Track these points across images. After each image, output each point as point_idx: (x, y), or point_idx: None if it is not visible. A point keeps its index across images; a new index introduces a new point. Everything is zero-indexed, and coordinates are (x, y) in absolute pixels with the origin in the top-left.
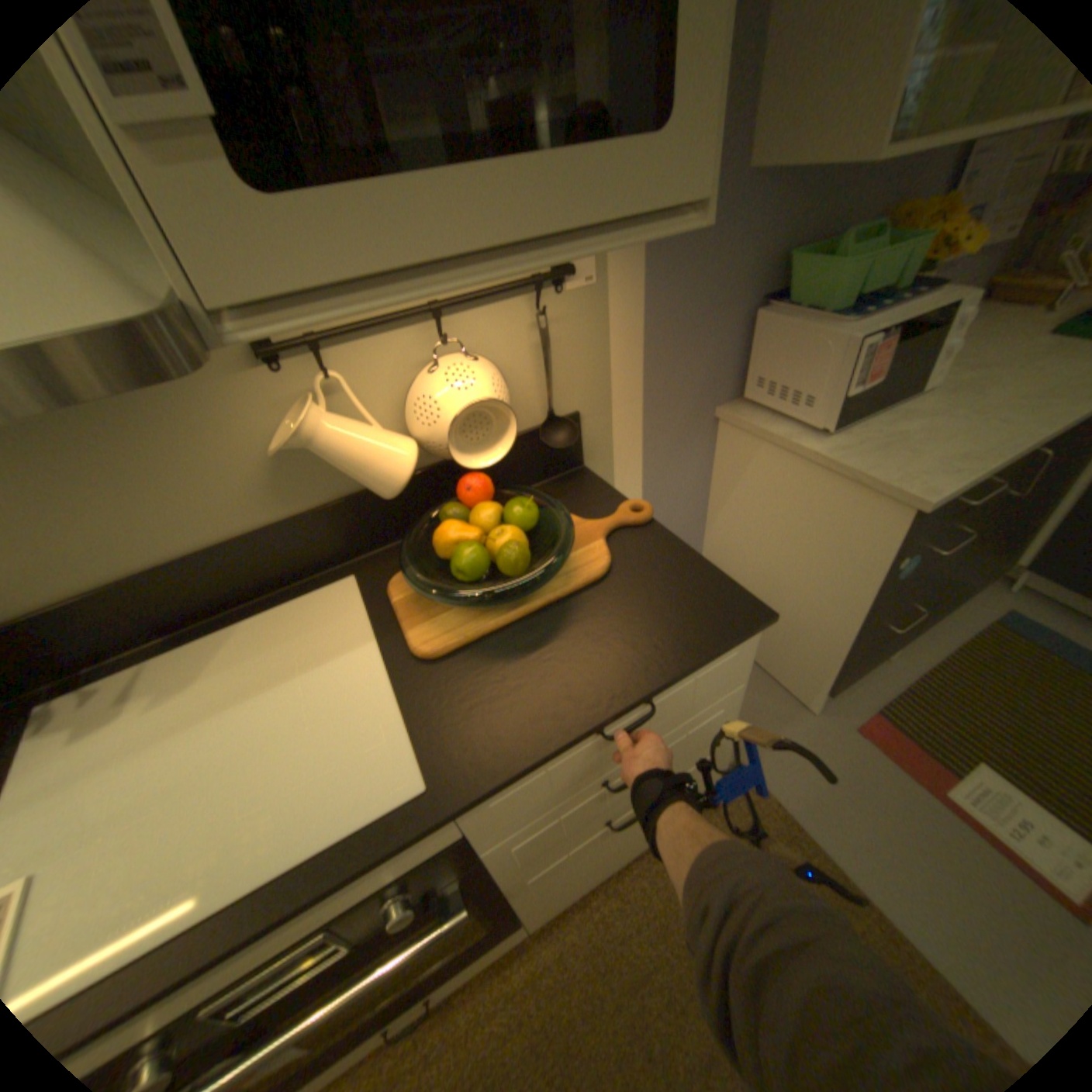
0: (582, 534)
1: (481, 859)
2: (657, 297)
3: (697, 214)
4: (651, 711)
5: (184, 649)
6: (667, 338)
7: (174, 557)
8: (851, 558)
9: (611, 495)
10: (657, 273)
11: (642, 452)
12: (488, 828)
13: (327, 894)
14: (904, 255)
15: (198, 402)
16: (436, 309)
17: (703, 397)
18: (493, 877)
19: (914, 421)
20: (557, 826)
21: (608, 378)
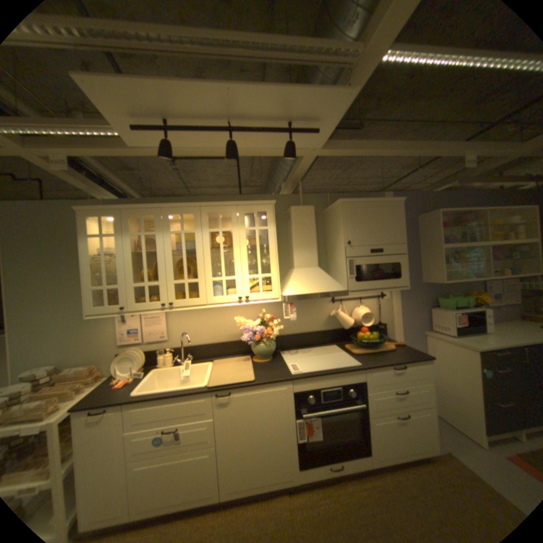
0: (388, 346)
1: (368, 397)
2: (404, 303)
3: (407, 288)
4: (407, 372)
5: (303, 350)
6: (407, 312)
7: (307, 332)
8: (471, 372)
9: (395, 341)
10: (403, 298)
11: (404, 339)
12: (371, 384)
13: (345, 375)
14: (473, 302)
15: (321, 306)
16: (360, 298)
17: (420, 328)
18: (369, 410)
19: (483, 339)
20: (385, 401)
21: (393, 318)
